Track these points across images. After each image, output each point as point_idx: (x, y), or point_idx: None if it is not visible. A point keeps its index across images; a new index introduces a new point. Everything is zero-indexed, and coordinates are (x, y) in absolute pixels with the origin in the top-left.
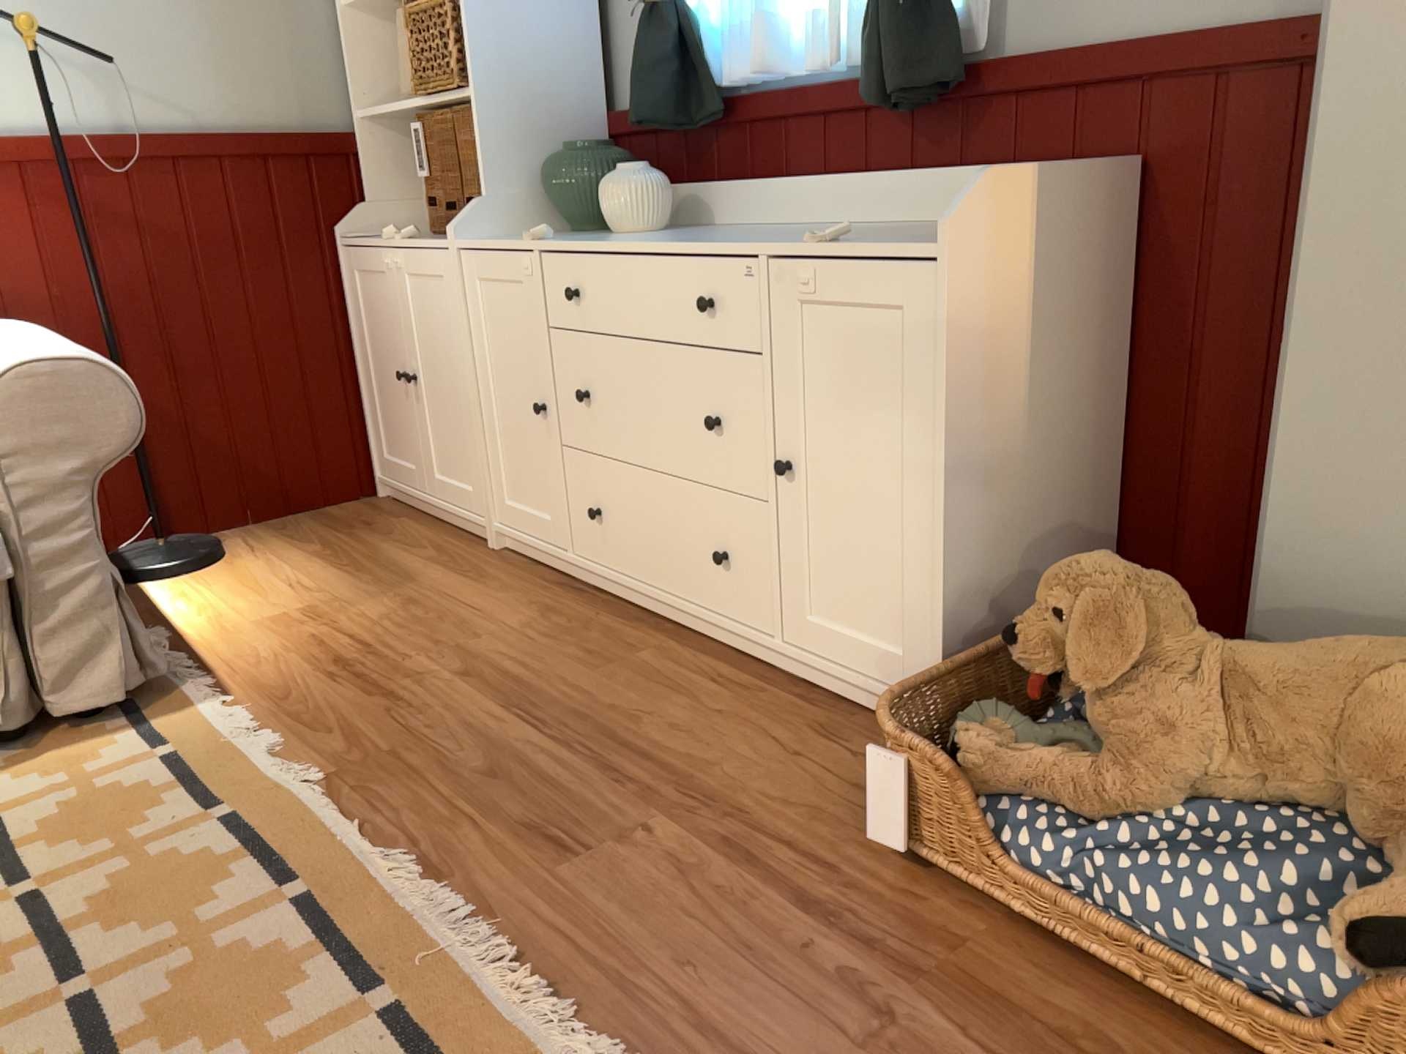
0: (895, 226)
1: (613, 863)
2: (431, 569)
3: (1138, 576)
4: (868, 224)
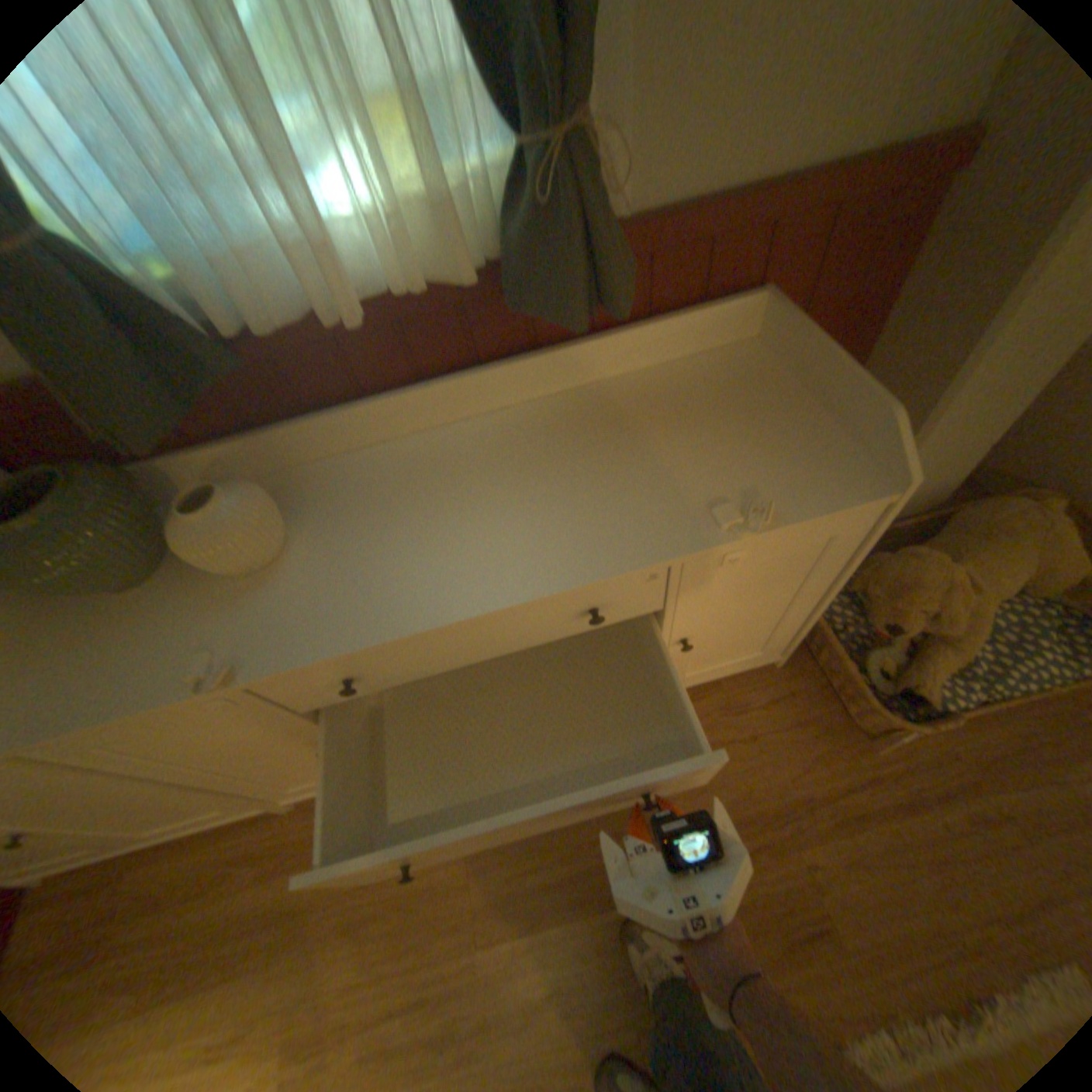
0: (573, 401)
1: (845, 902)
2: (282, 882)
3: (939, 562)
4: (516, 401)
